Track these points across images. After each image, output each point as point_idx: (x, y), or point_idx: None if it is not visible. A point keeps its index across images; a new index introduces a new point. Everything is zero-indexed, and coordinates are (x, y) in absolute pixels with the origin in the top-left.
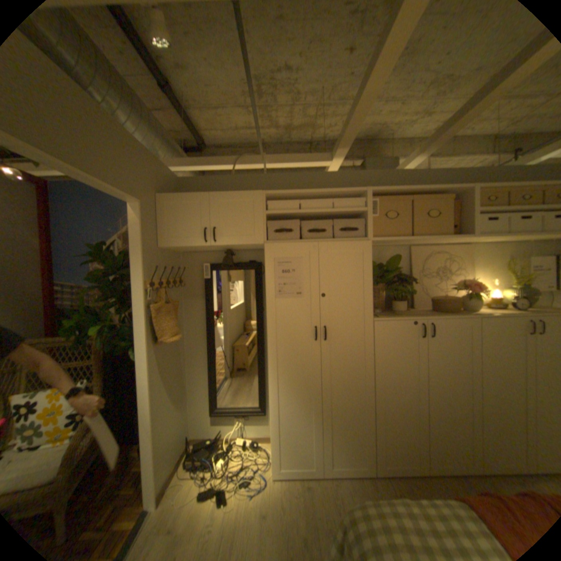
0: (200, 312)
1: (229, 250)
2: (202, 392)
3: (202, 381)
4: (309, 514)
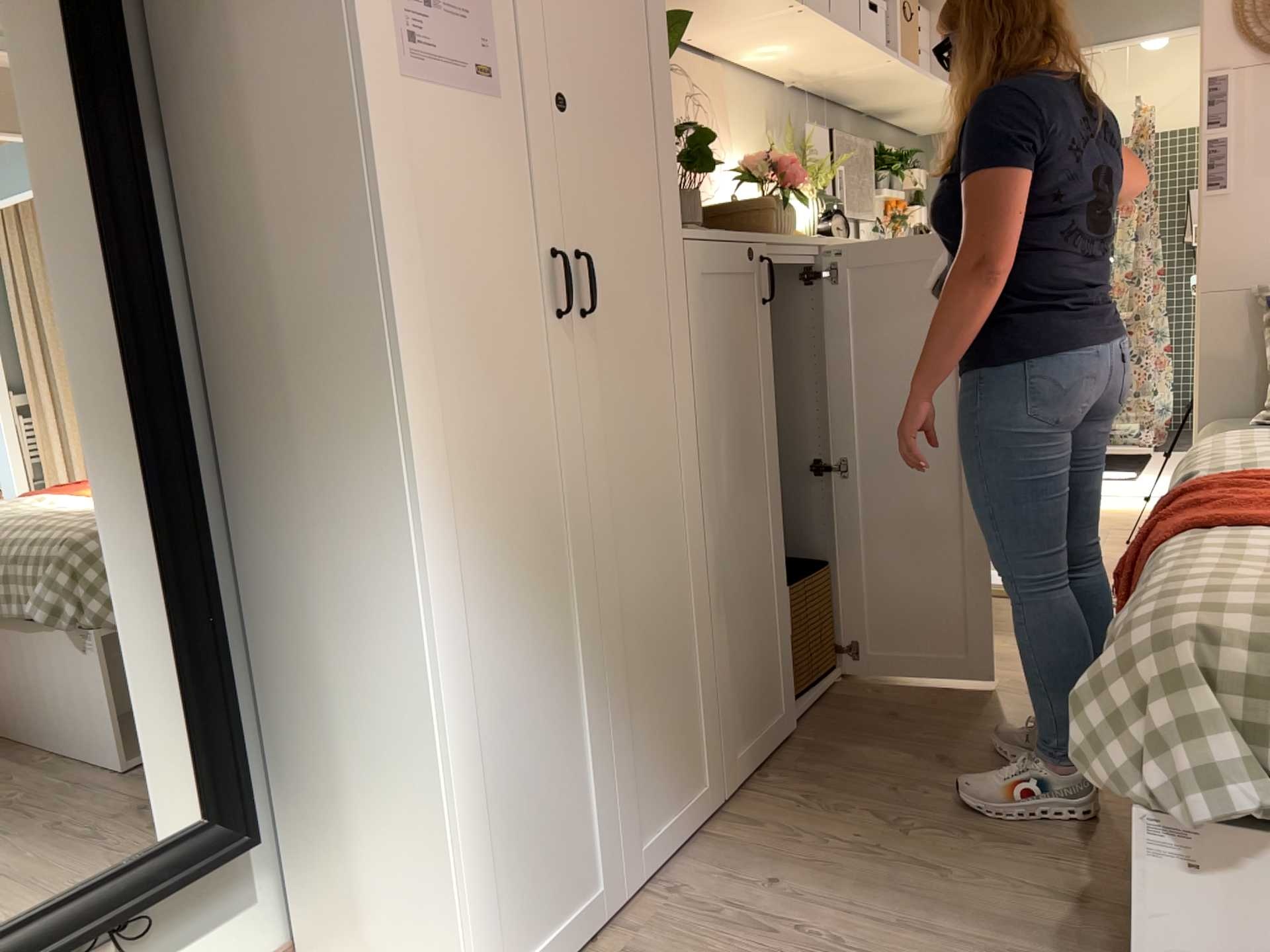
0: None
1: None
2: None
3: None
4: None
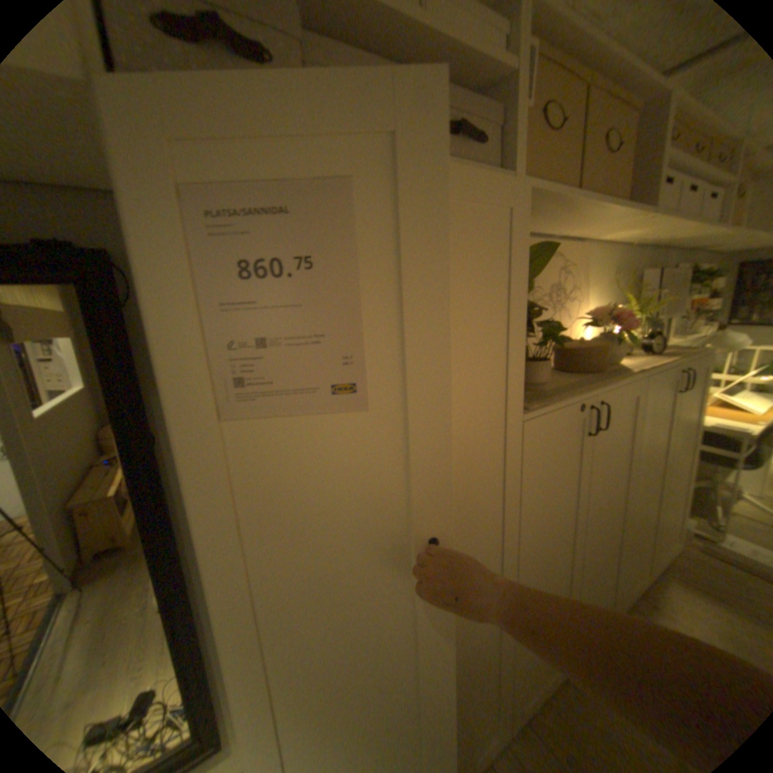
0: None
1: None
2: None
3: None
4: None
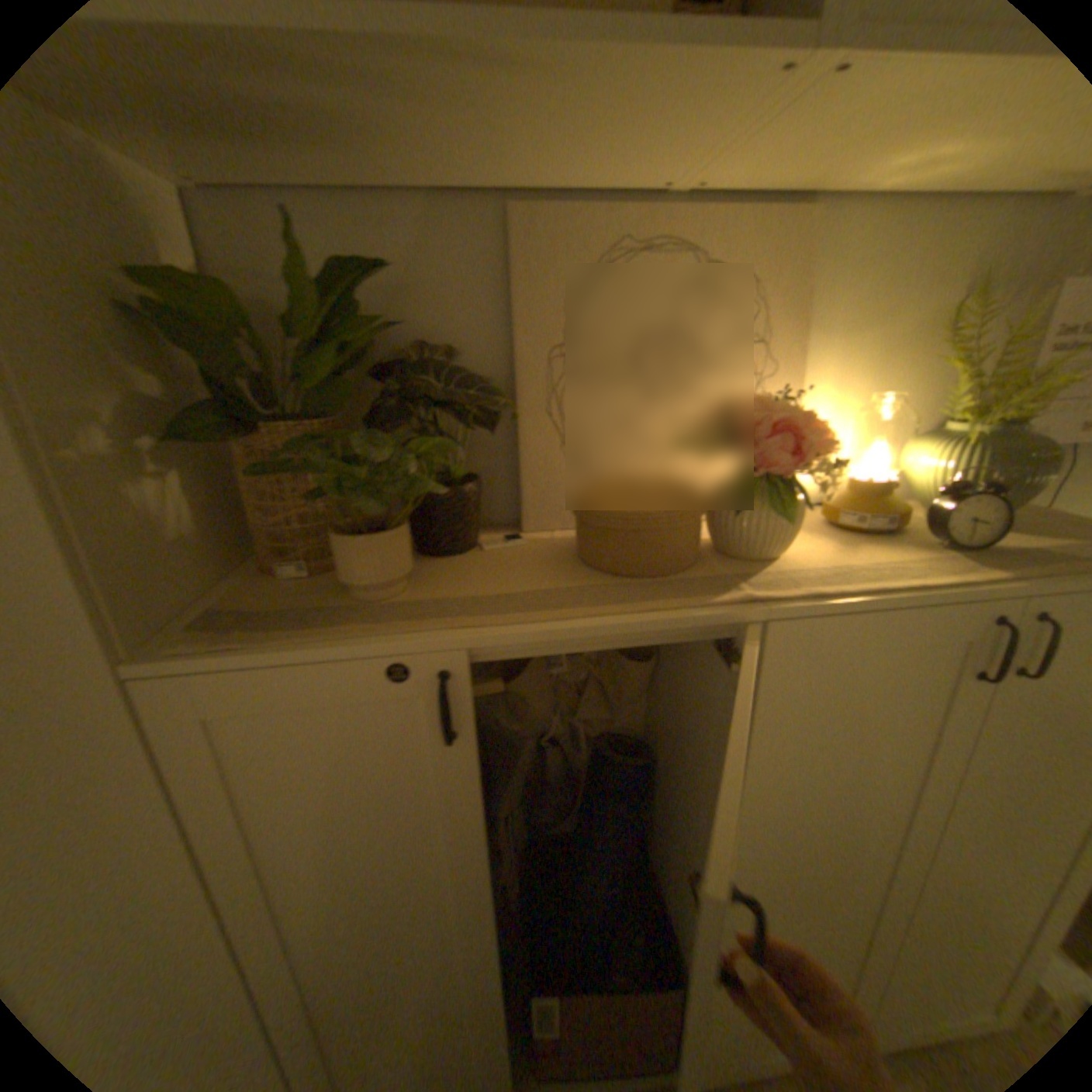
0: None
1: None
2: None
3: None
4: None
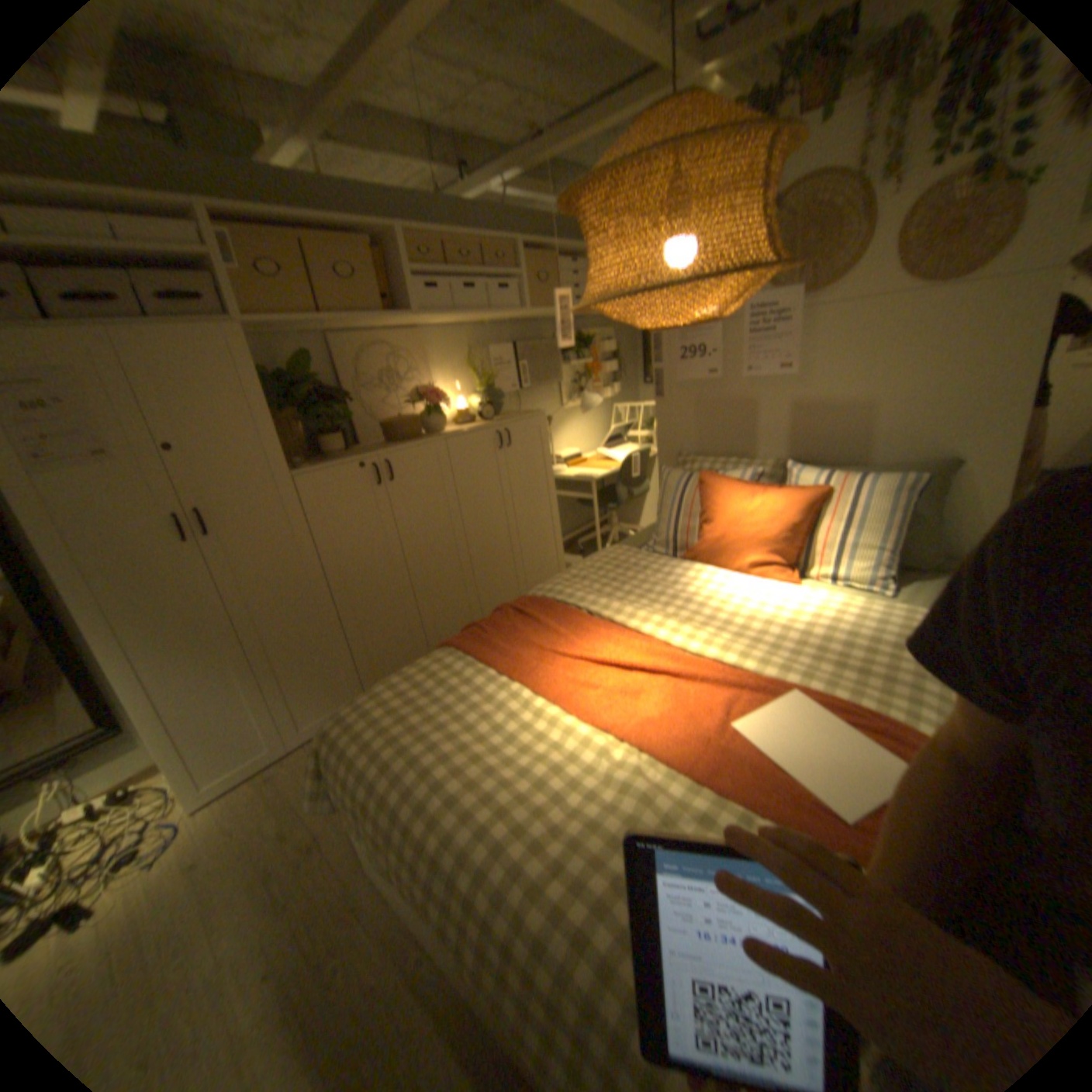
0: None
1: None
2: None
3: None
4: (275, 805)
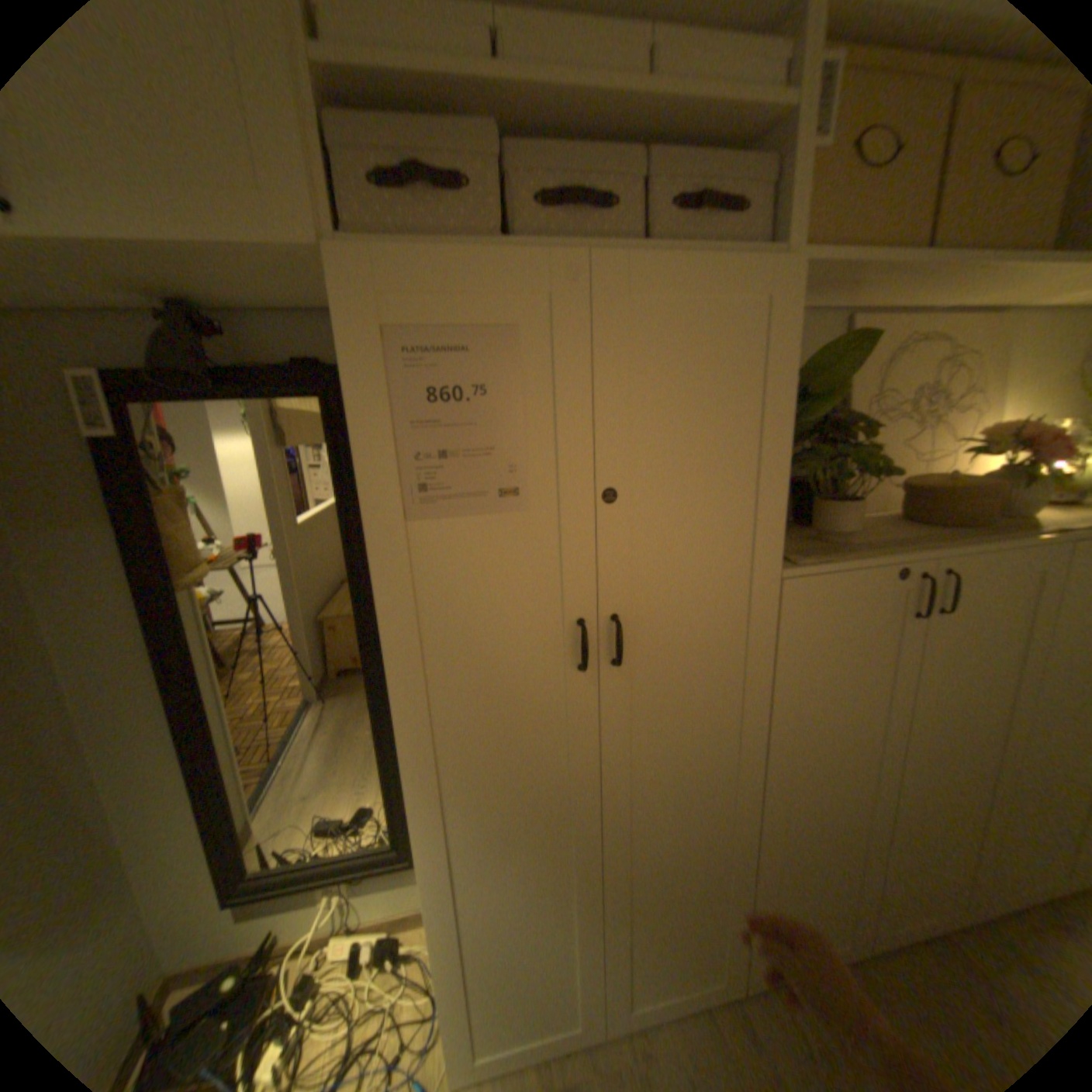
0: (110, 576)
1: (183, 305)
2: (185, 836)
3: (176, 806)
4: None
